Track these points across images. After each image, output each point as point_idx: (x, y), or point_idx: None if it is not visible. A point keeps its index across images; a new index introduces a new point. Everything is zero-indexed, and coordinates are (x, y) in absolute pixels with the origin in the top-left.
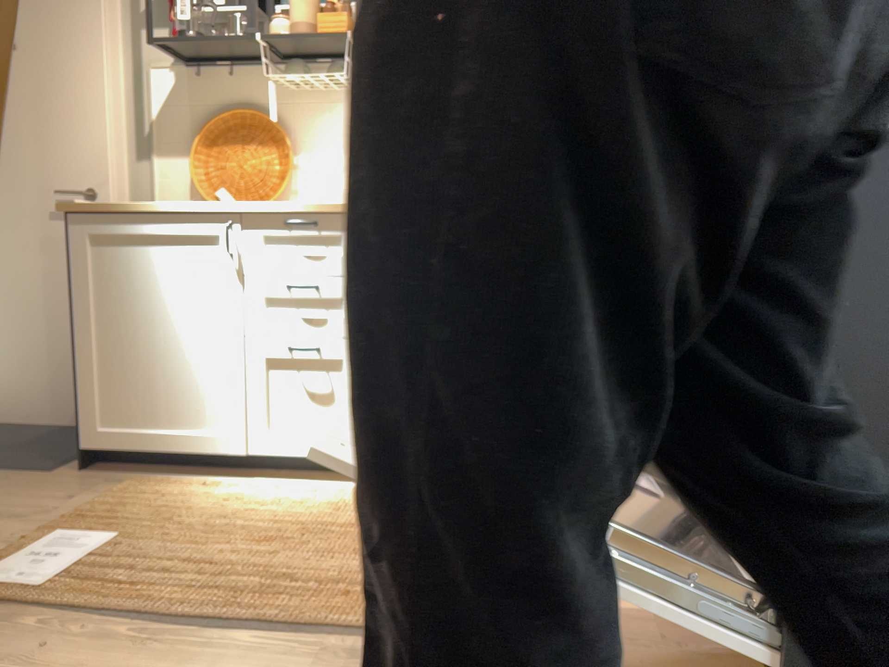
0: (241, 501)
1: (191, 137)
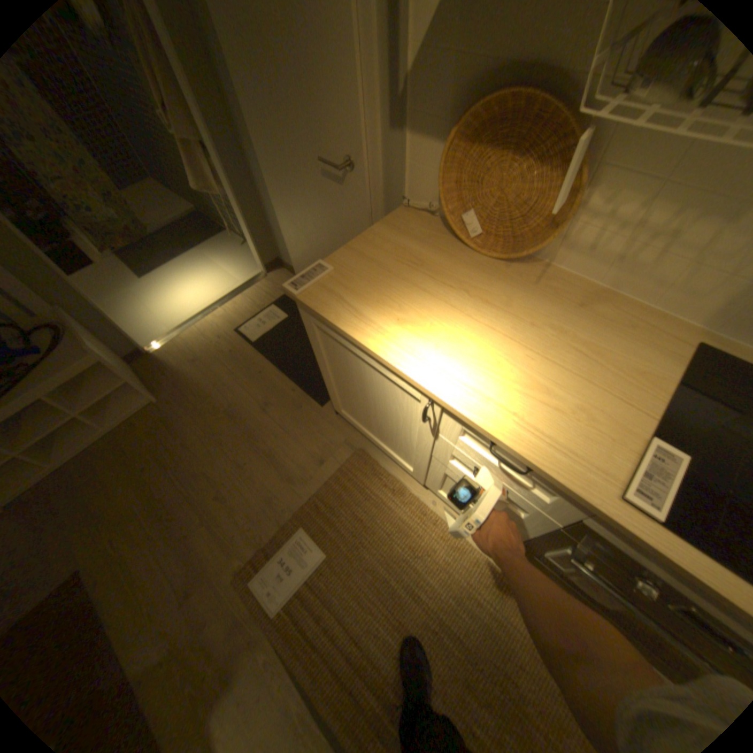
0: (406, 536)
1: (453, 112)
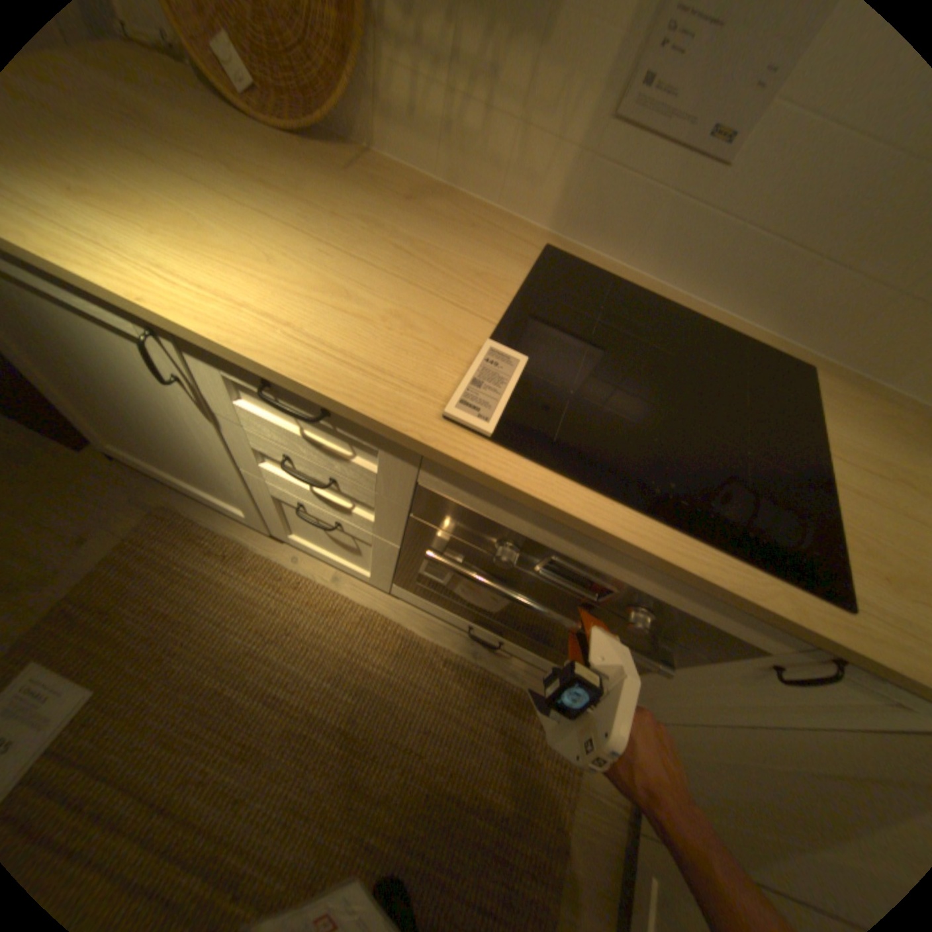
0: (248, 616)
1: None
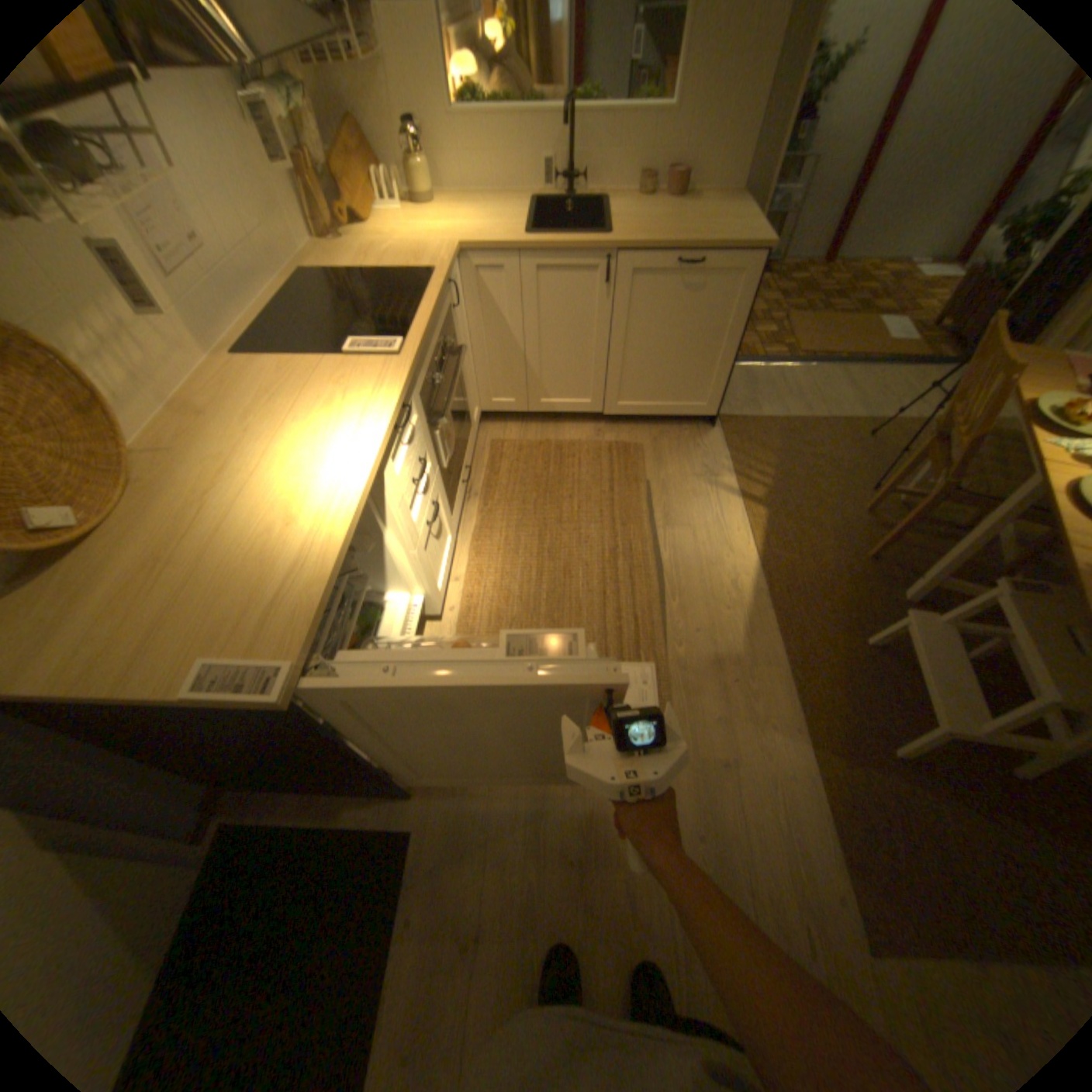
0: (497, 610)
1: None
